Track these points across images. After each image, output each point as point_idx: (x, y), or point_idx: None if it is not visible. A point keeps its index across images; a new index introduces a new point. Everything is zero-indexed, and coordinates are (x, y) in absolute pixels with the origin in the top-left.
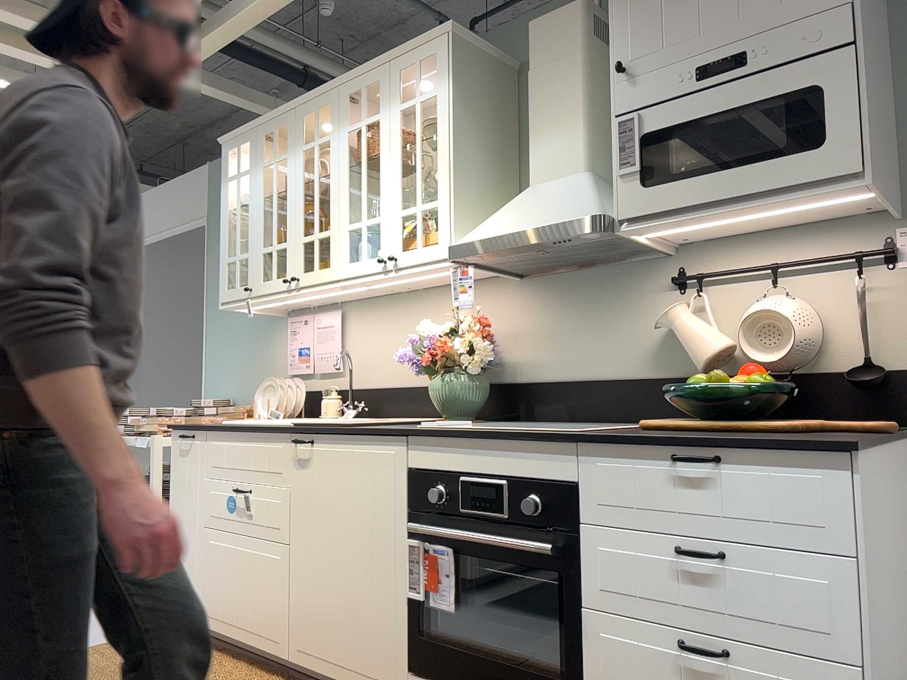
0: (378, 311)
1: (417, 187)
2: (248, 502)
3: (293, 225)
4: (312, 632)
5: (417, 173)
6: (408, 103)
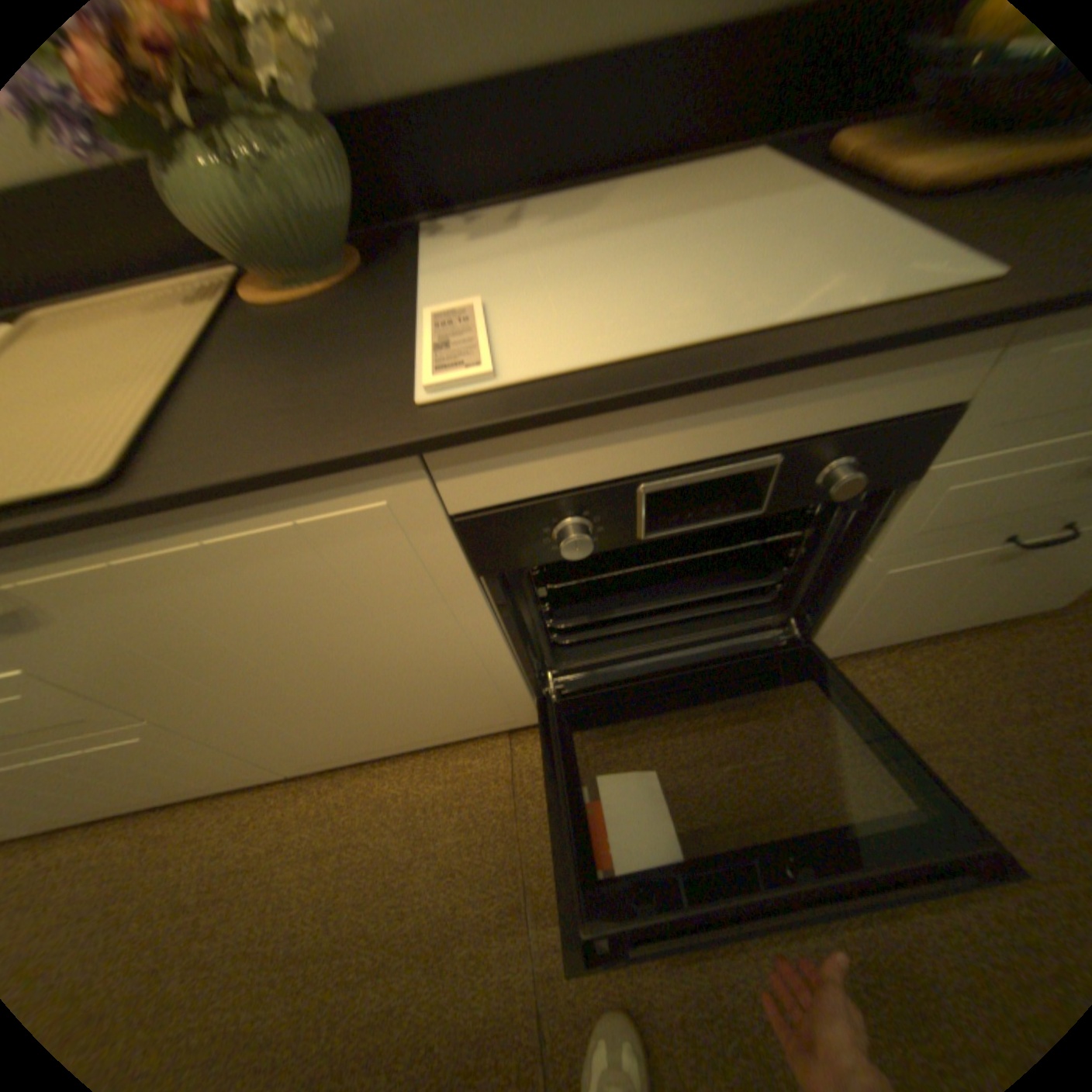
0: None
1: None
2: None
3: None
4: (318, 751)
5: None
6: None
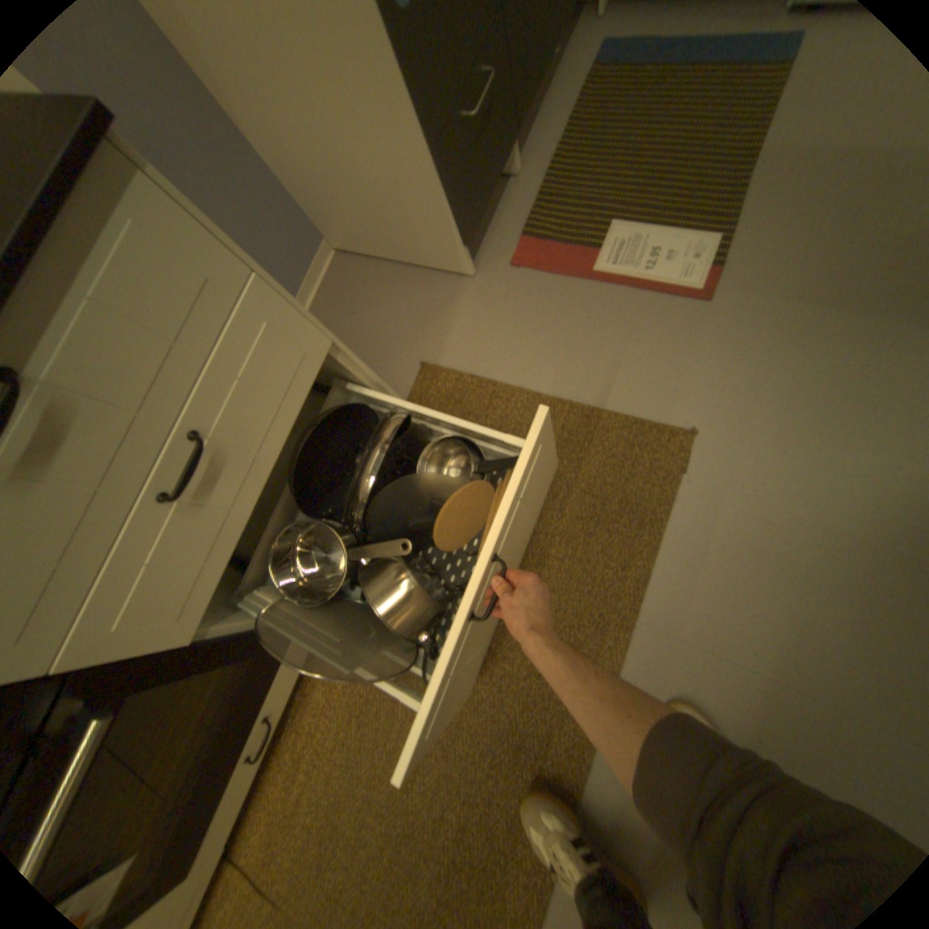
0: None
1: None
2: None
3: None
4: None
5: None
6: None
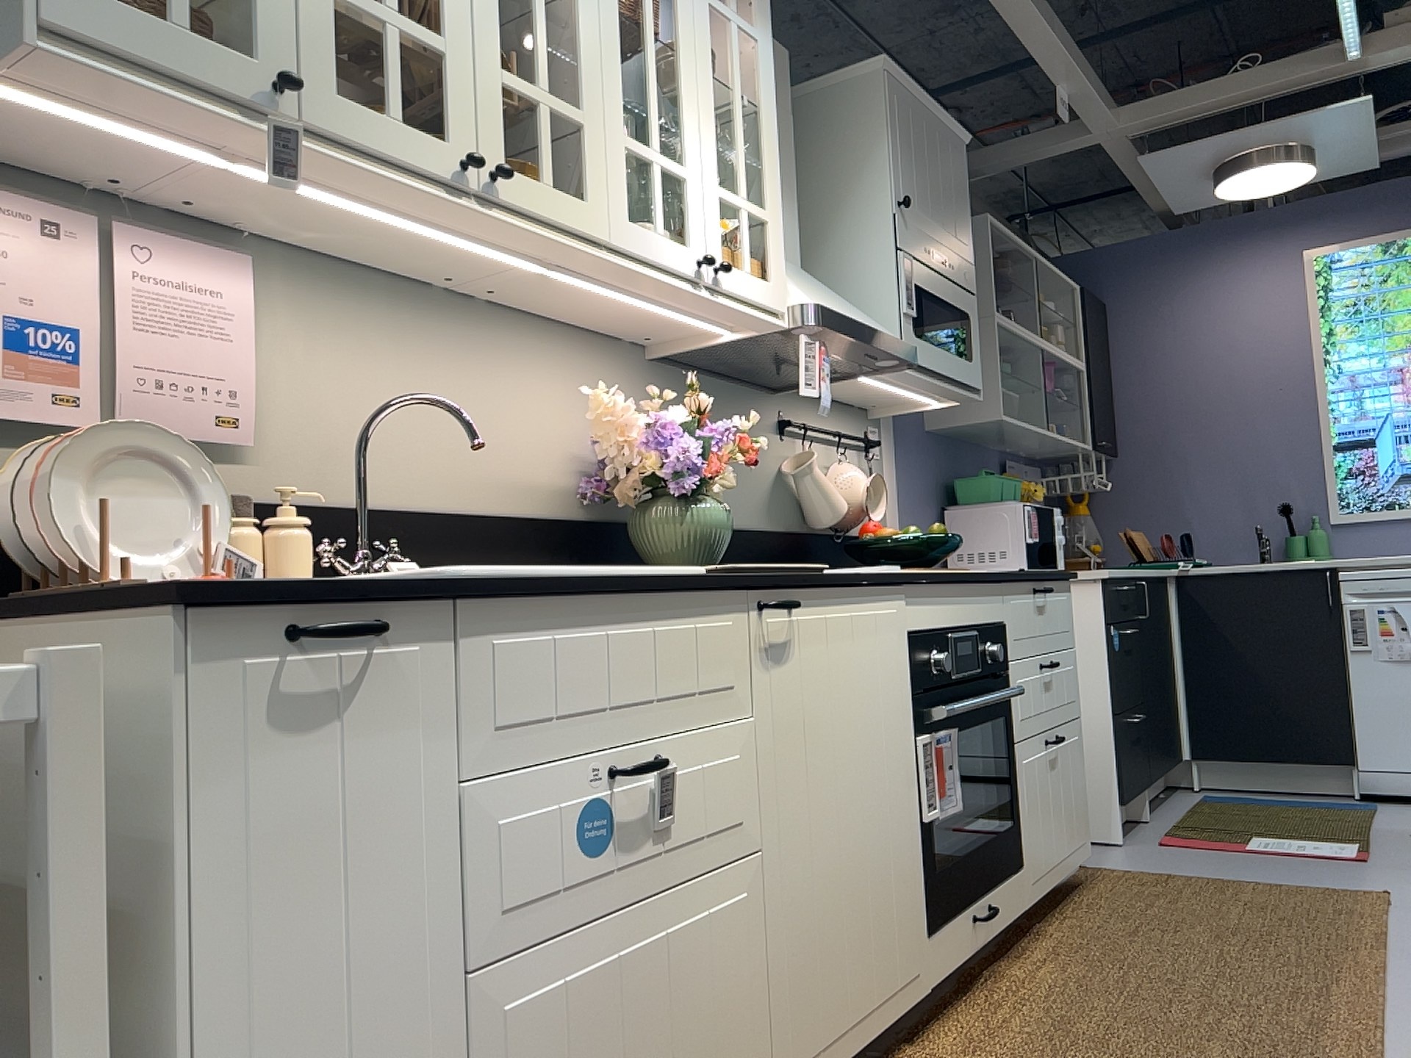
0: (368, 309)
1: (742, 168)
2: (666, 791)
3: (469, 11)
4: (816, 1003)
5: (741, 145)
6: (722, 7)
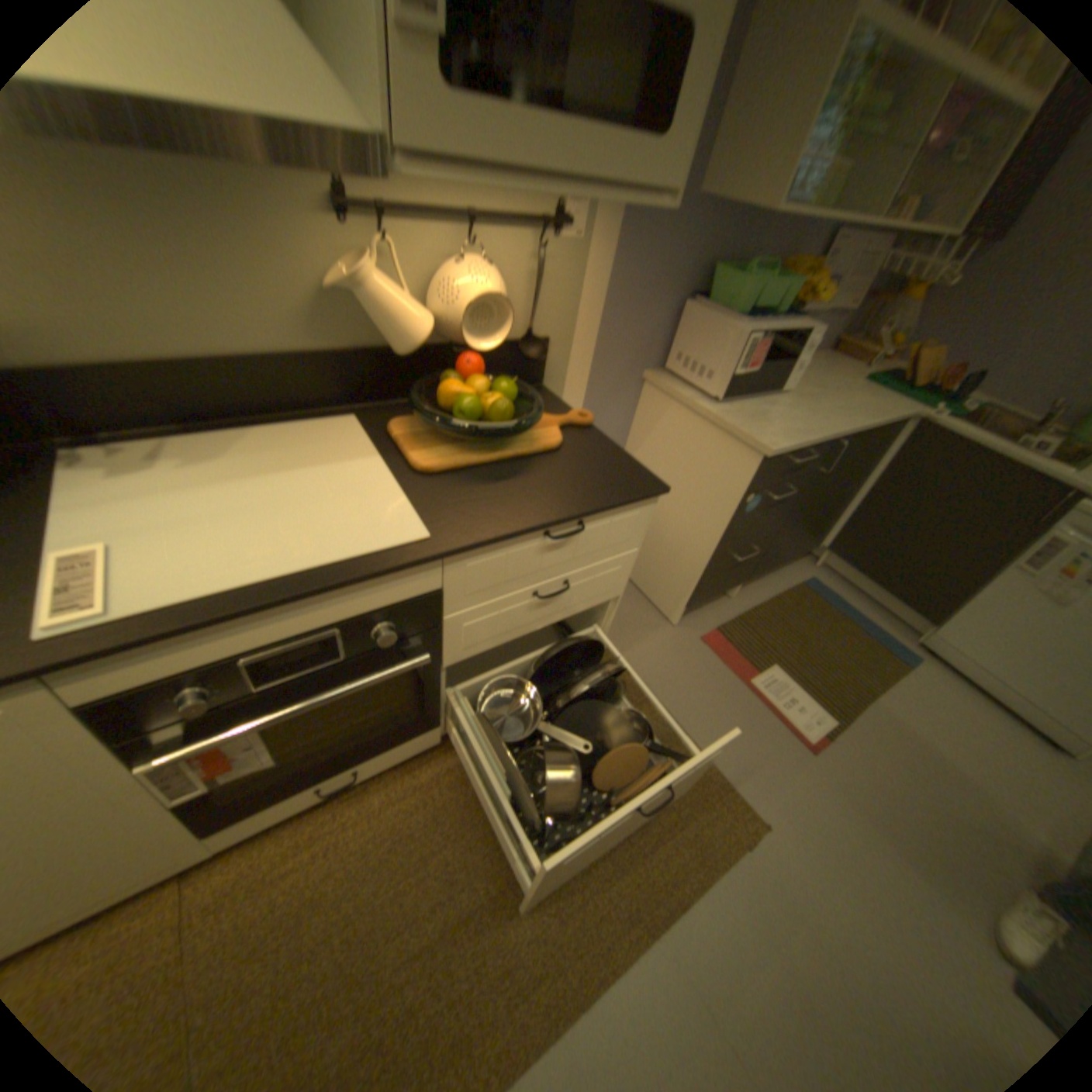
0: None
1: None
2: None
3: None
4: None
5: None
6: None
